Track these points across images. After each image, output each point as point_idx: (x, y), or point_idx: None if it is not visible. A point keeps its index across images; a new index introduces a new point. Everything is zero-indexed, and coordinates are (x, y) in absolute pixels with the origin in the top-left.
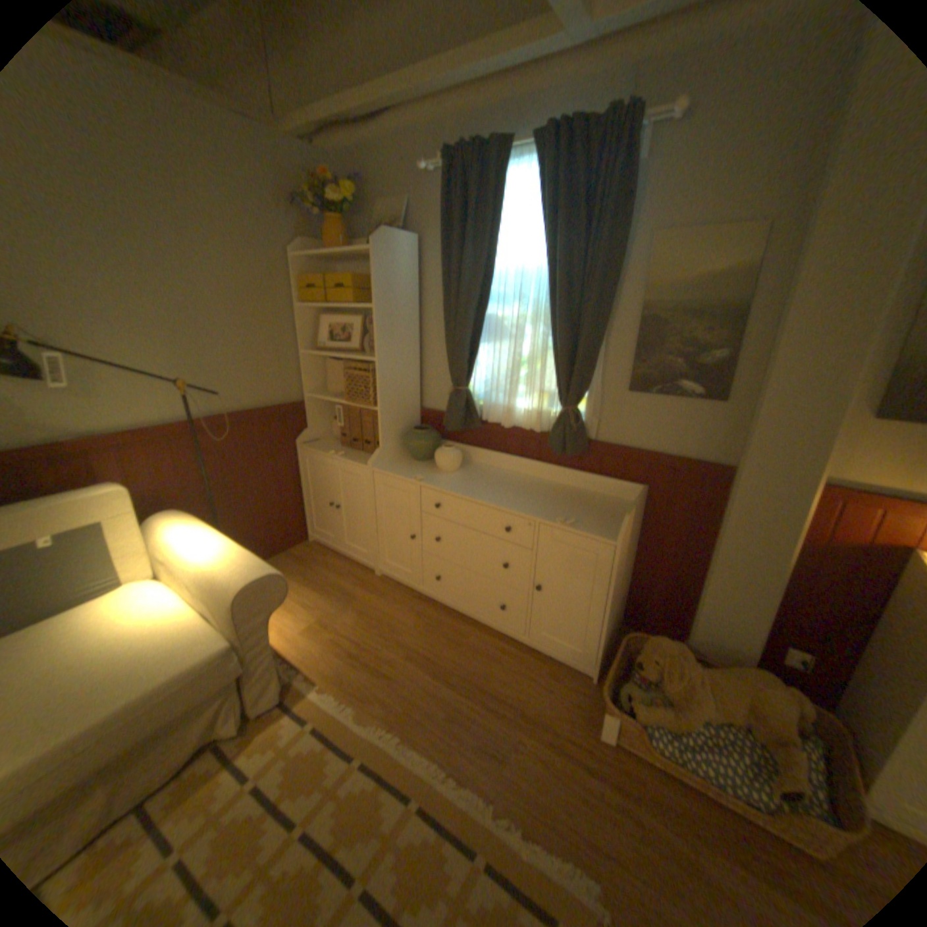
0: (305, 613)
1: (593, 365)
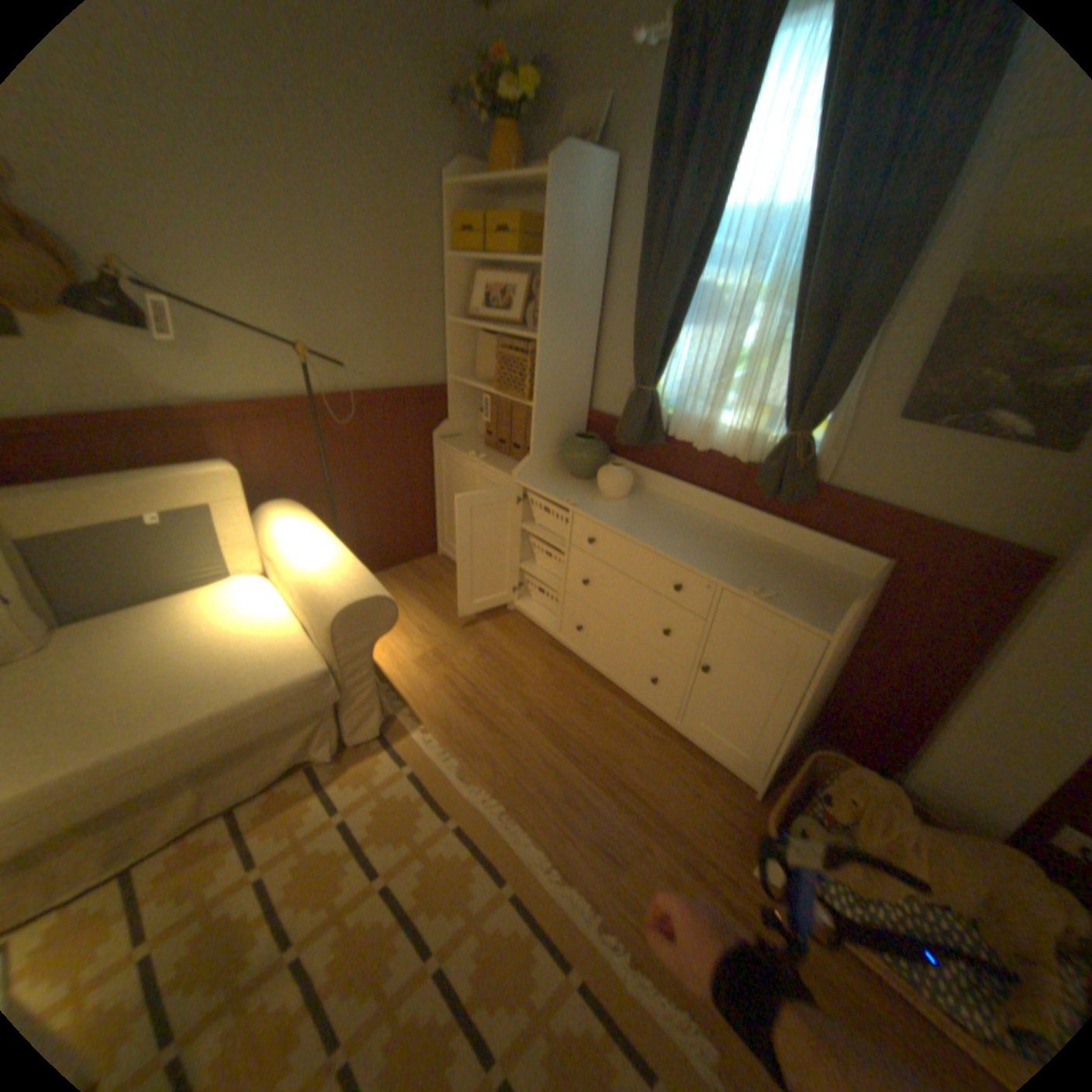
0: (422, 639)
1: (852, 373)
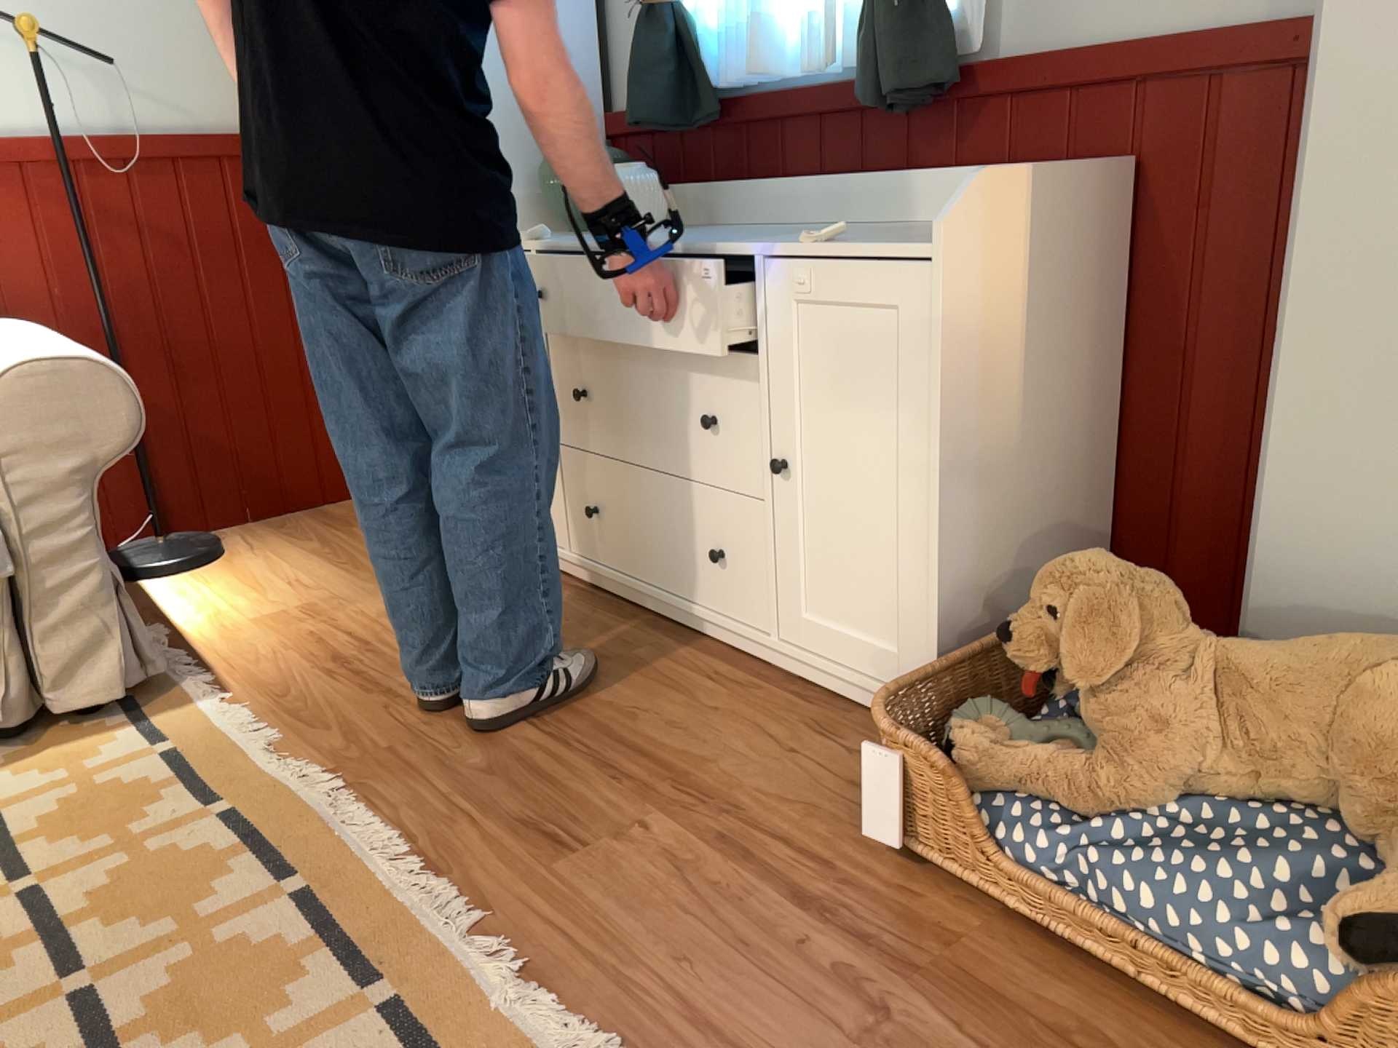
0: (290, 592)
1: None
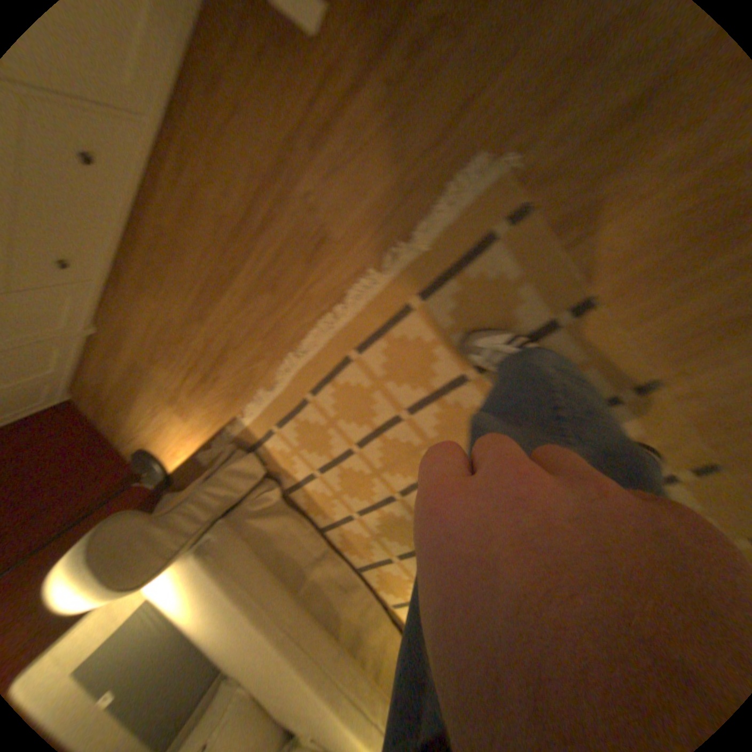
0: (160, 411)
1: None
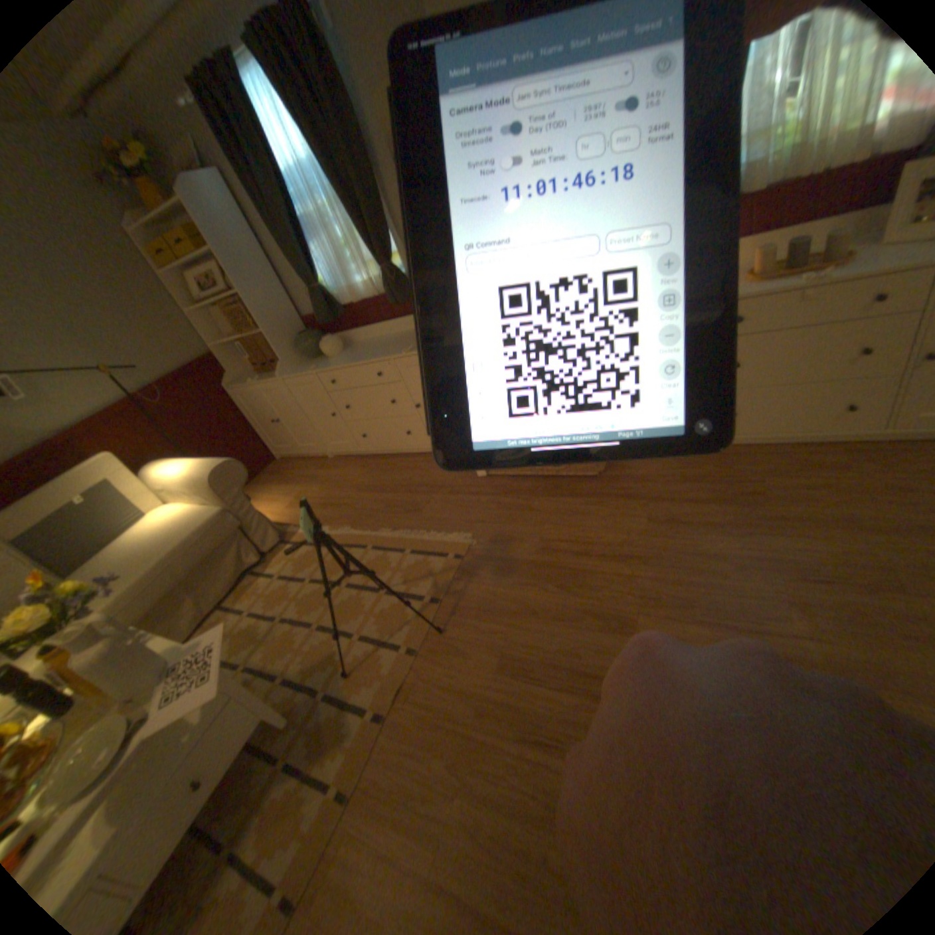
0: (285, 495)
1: (382, 221)
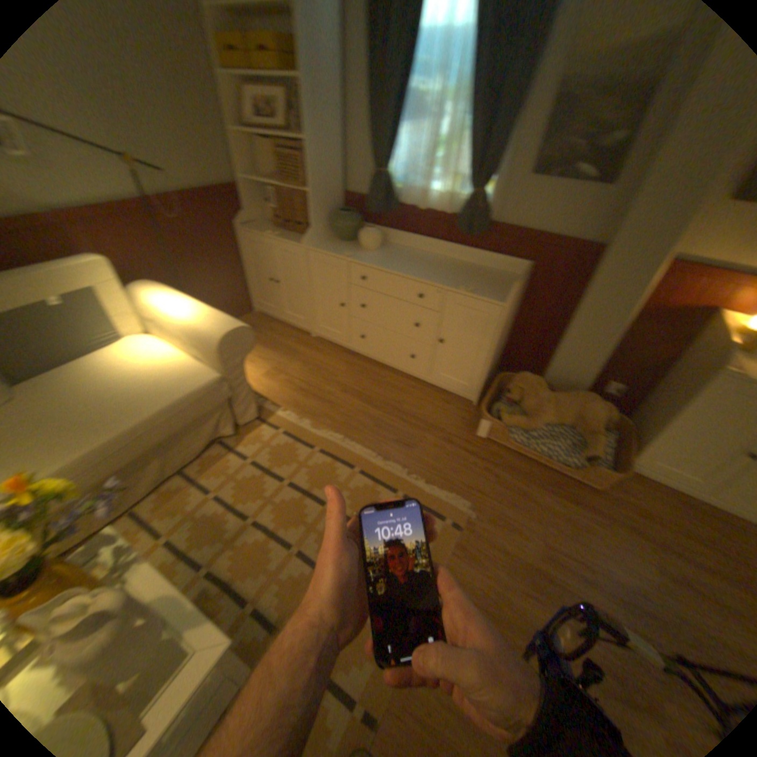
0: (264, 362)
1: (507, 147)
